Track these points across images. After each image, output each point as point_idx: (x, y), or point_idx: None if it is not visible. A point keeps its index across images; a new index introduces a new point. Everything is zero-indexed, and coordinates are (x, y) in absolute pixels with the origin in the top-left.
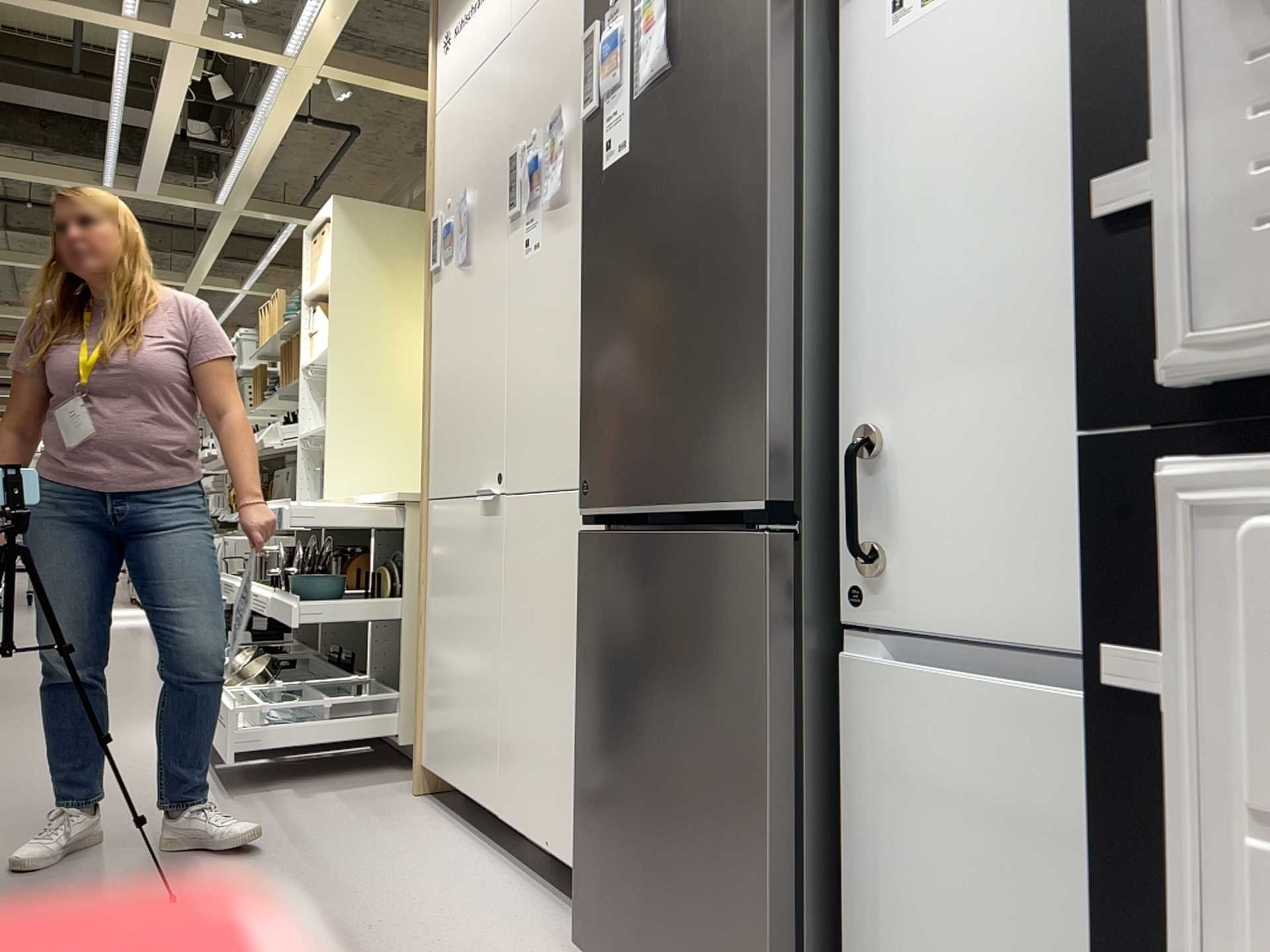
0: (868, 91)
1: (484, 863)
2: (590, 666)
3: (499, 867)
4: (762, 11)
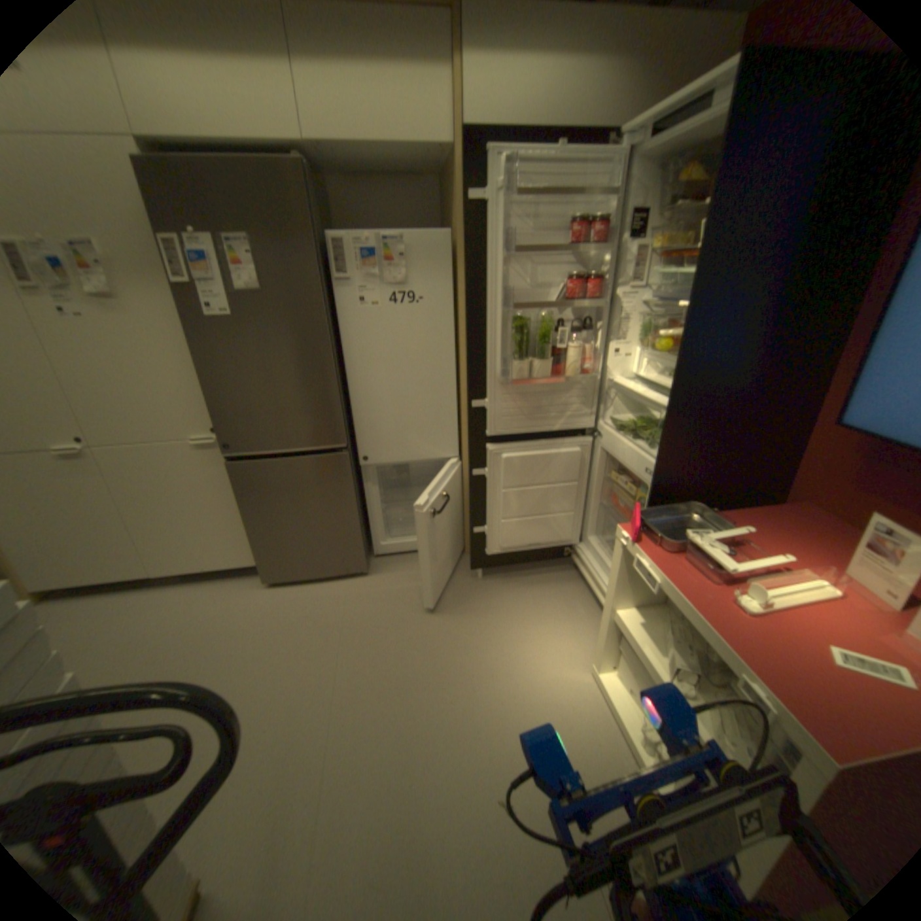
0: (350, 323)
1: (154, 596)
2: (250, 505)
3: (165, 593)
4: (317, 292)
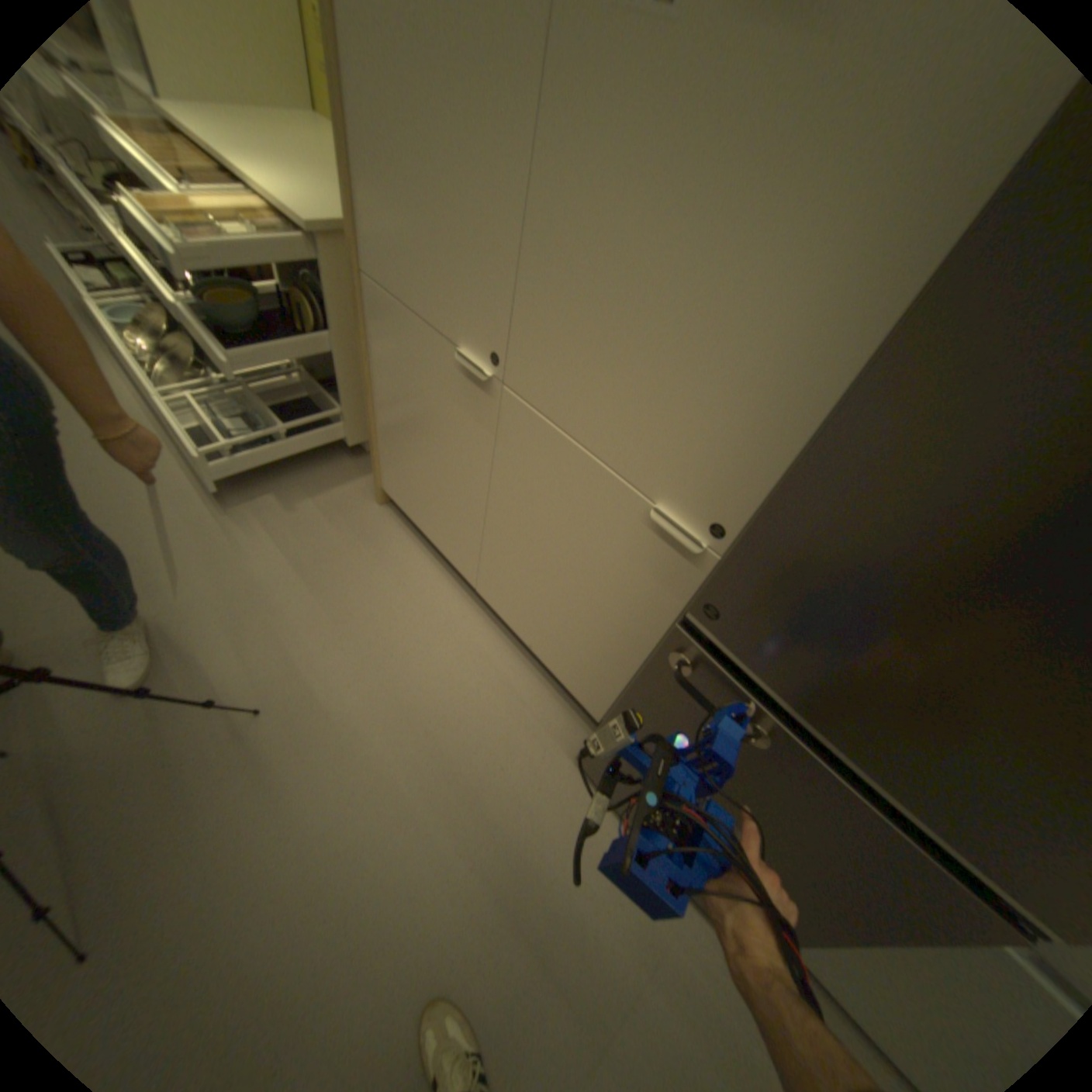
0: None
1: (467, 613)
2: (653, 704)
3: (479, 618)
4: None
